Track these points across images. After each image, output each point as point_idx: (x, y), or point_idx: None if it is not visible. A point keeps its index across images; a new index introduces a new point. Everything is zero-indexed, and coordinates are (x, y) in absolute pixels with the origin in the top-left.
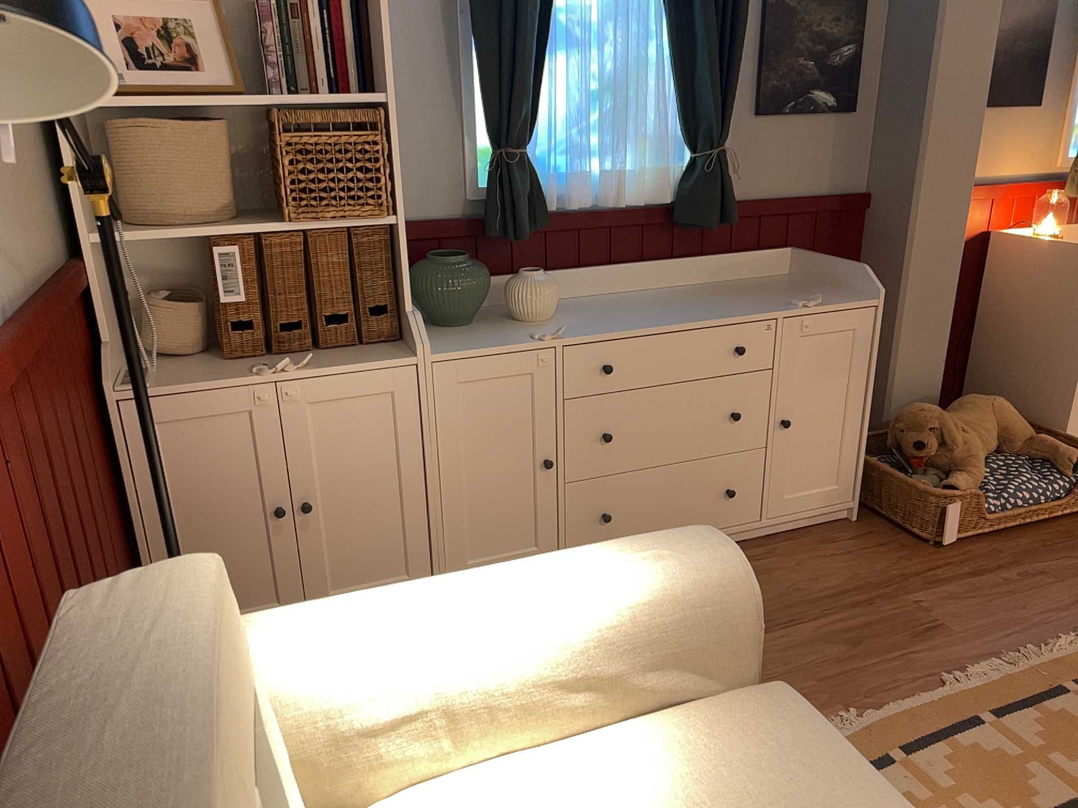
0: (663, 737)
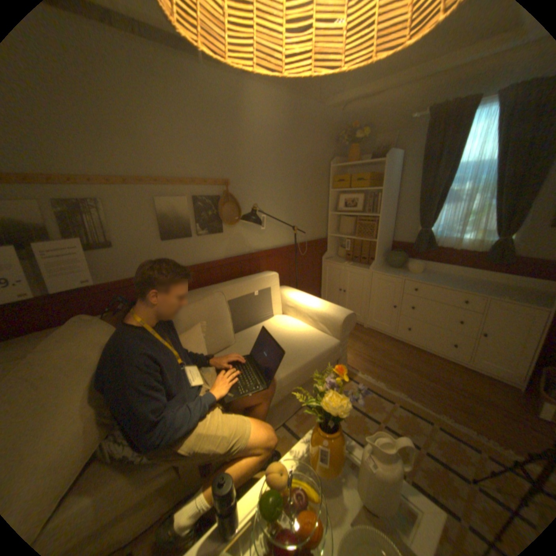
0: (315, 331)
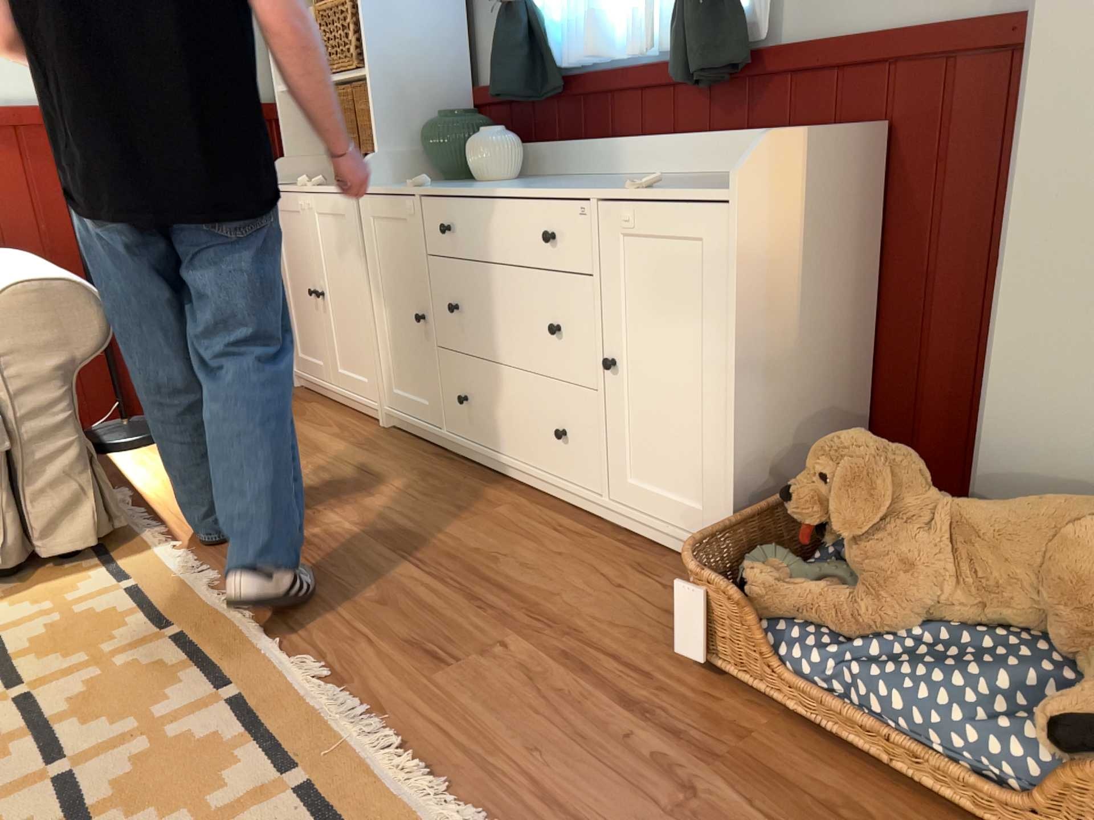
0: None
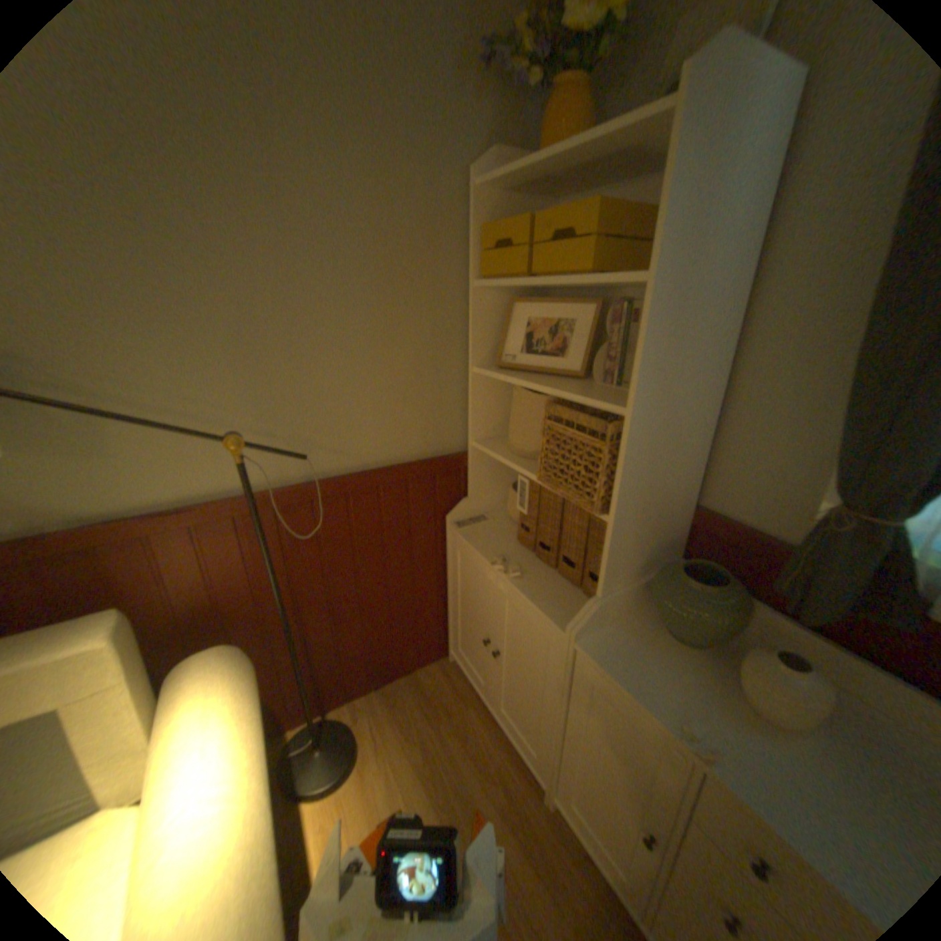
0: None
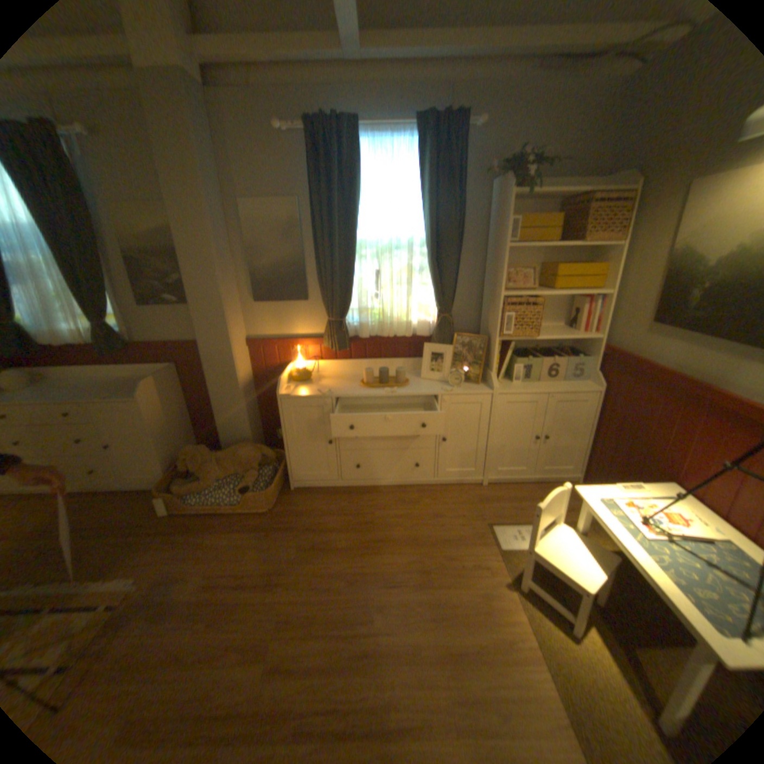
0: None
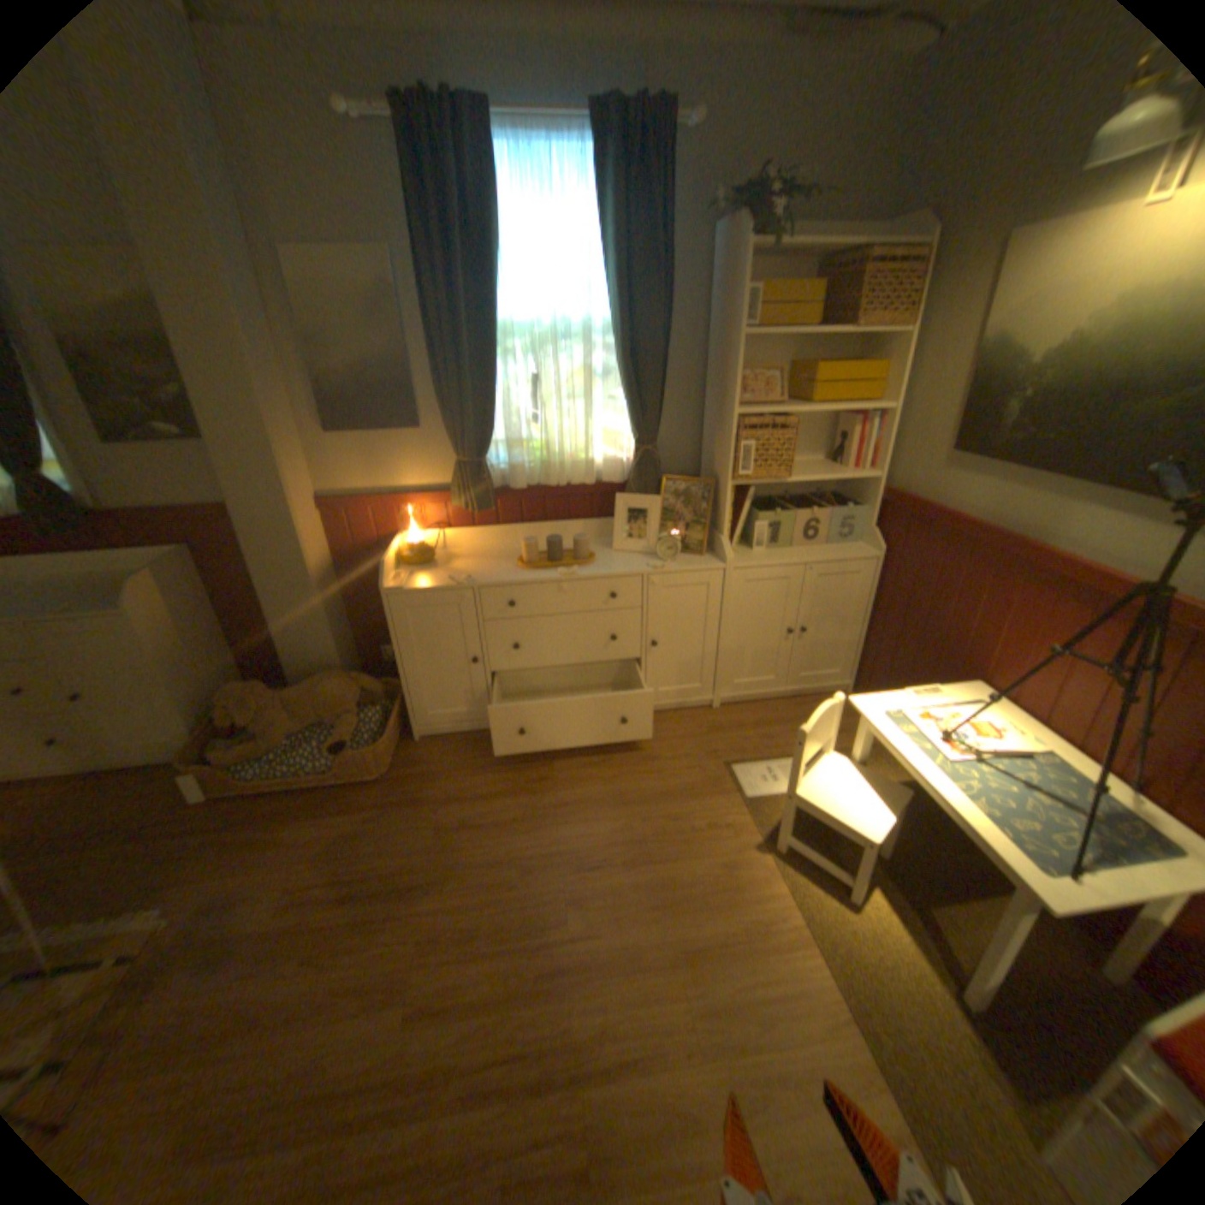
0: None
